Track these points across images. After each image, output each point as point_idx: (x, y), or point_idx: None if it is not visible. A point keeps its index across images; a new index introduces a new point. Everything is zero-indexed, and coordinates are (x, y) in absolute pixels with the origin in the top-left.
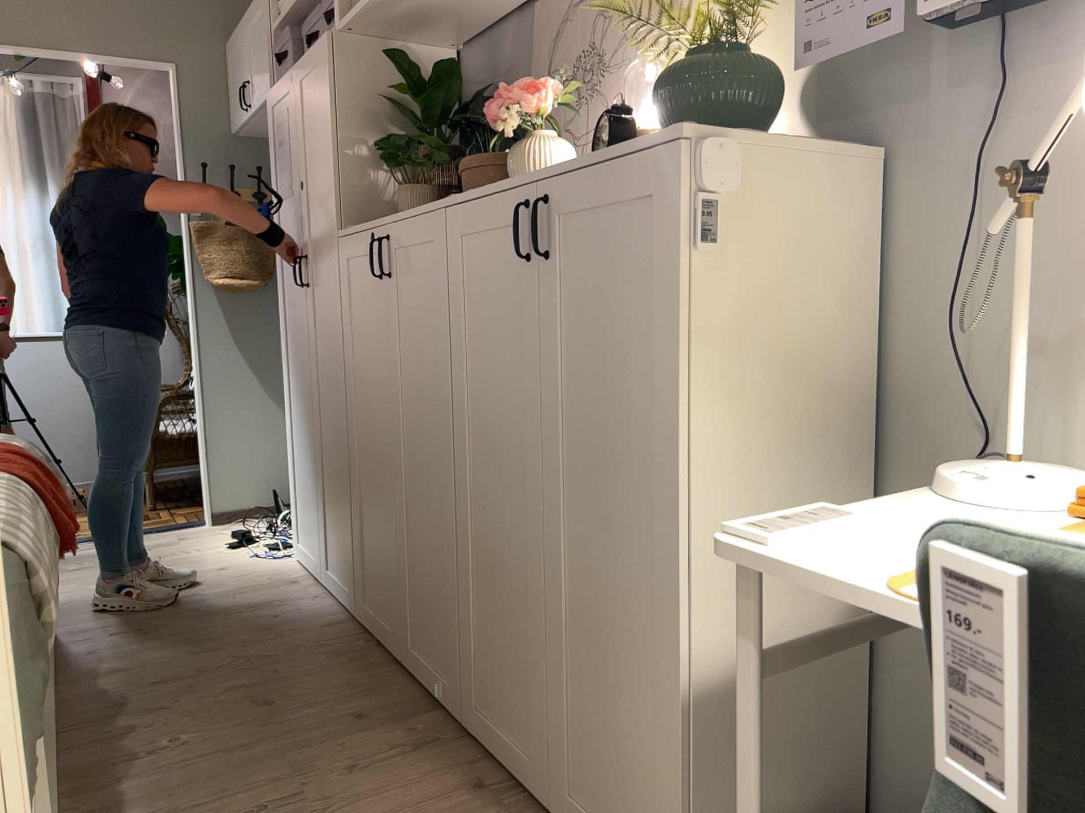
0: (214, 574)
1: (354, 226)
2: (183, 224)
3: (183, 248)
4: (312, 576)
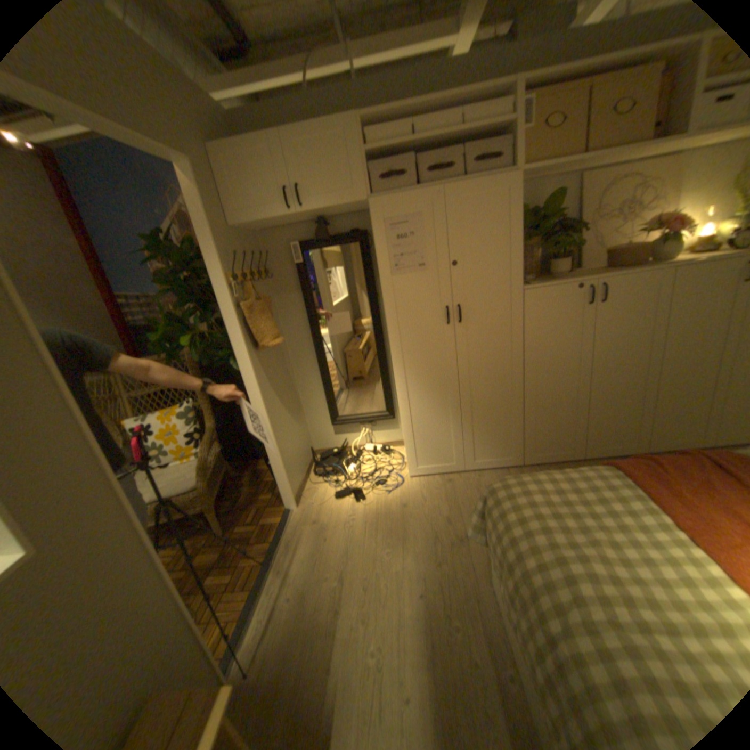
0: (410, 509)
1: (540, 283)
2: (227, 307)
3: (228, 326)
4: (443, 474)
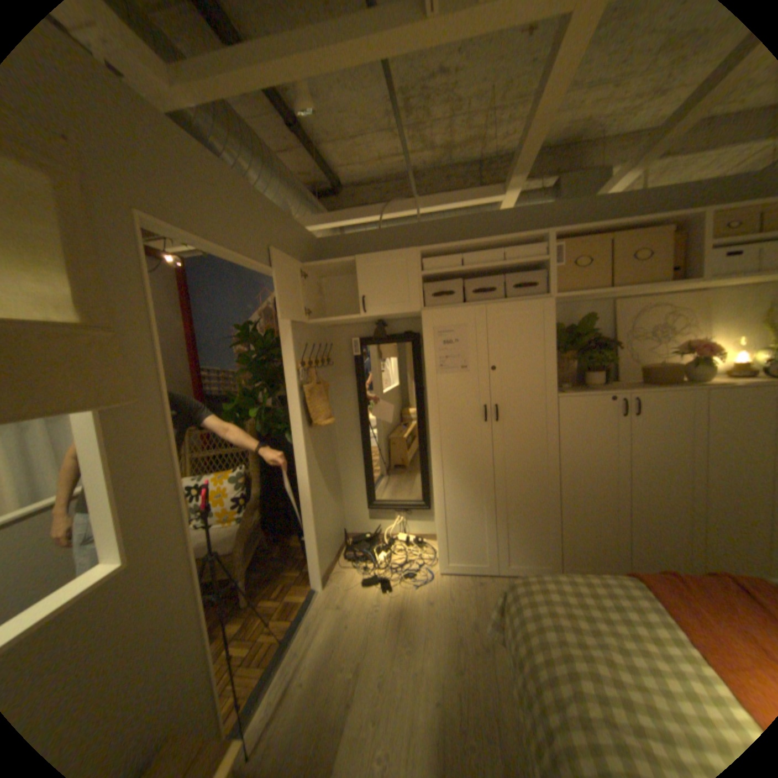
0: (437, 609)
1: (574, 392)
2: (292, 388)
3: (290, 404)
4: (475, 577)
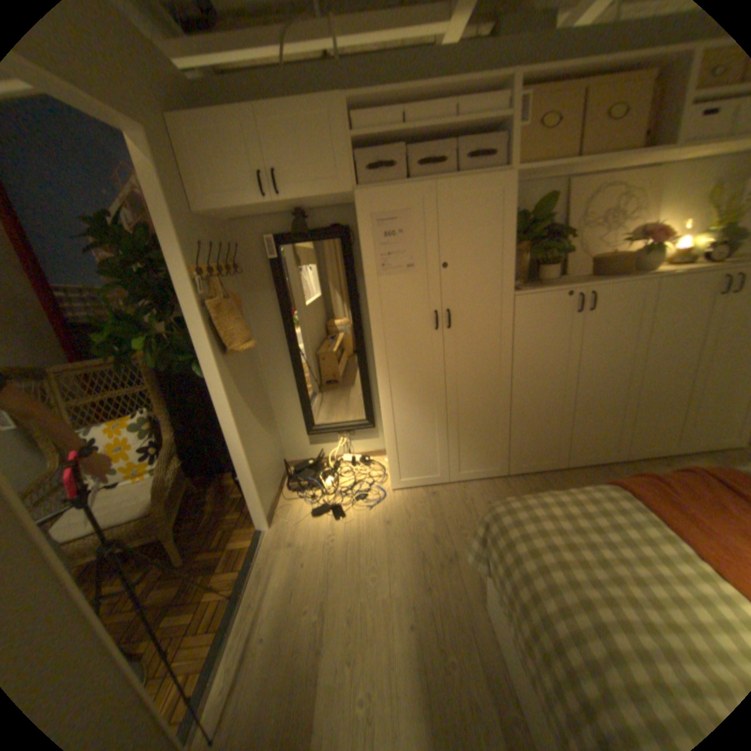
0: (394, 527)
1: (531, 289)
2: (190, 305)
3: (191, 327)
4: (427, 487)
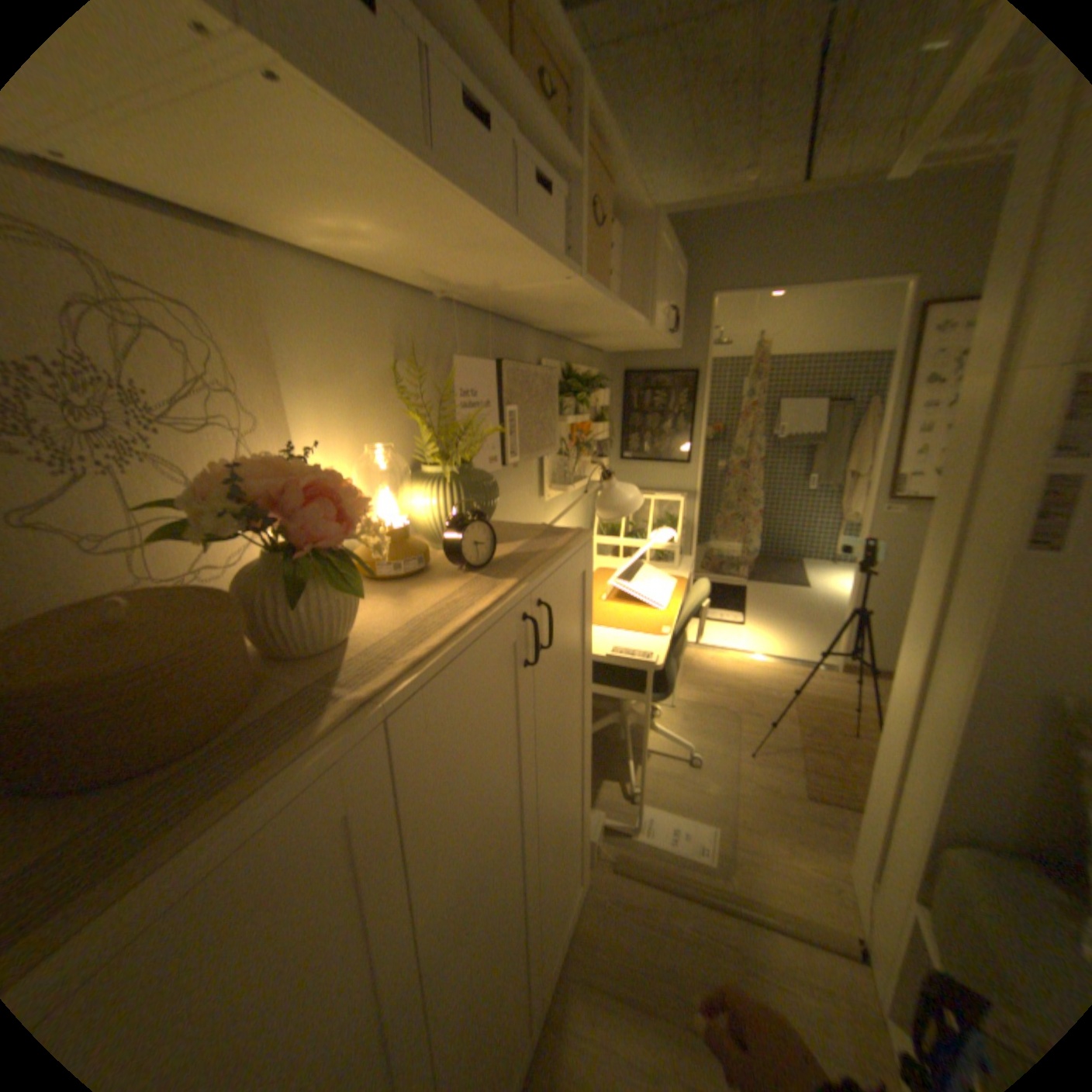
0: None
1: None
2: None
3: None
4: None
